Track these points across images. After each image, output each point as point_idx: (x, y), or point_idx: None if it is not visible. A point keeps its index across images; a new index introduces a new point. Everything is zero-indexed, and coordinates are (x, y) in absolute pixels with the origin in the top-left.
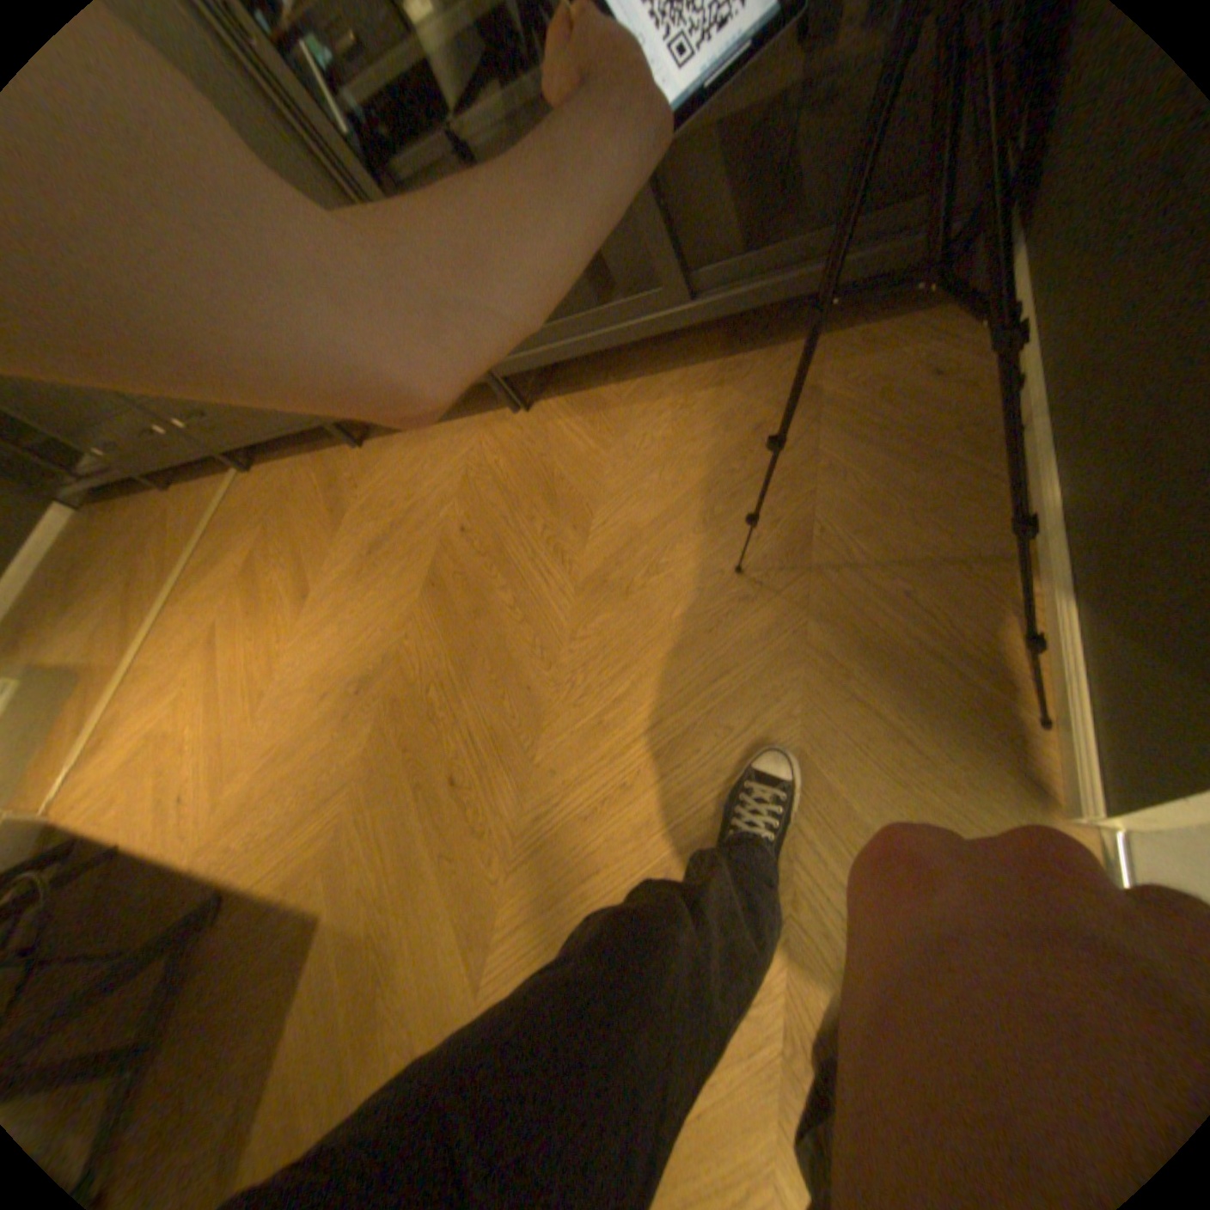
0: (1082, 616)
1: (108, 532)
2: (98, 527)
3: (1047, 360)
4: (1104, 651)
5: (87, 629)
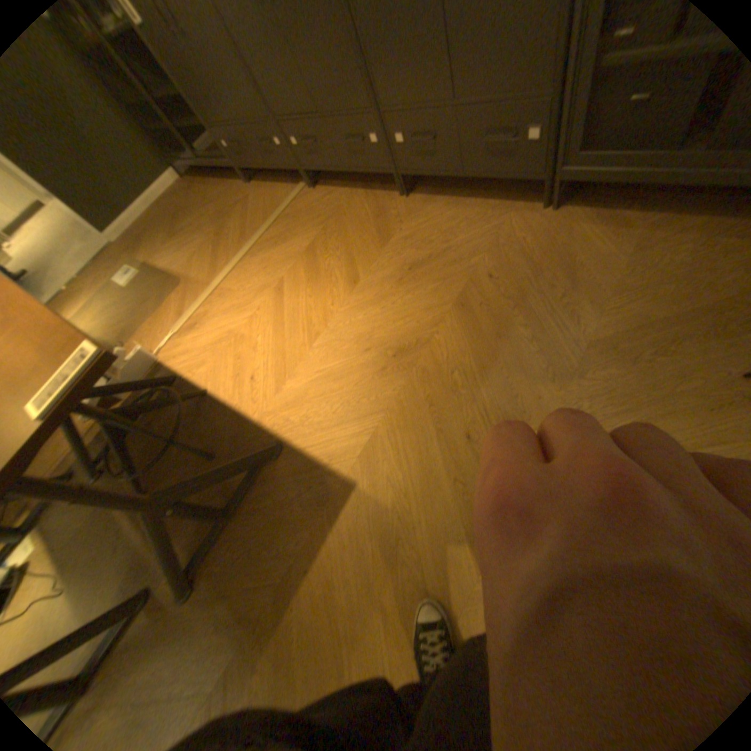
0: None
1: (201, 197)
2: (194, 193)
3: None
4: None
5: (185, 254)
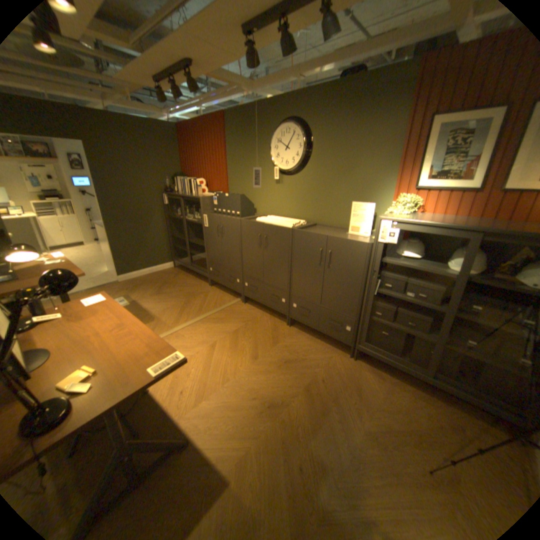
0: None
1: (182, 282)
2: (179, 278)
3: None
4: None
5: (162, 306)
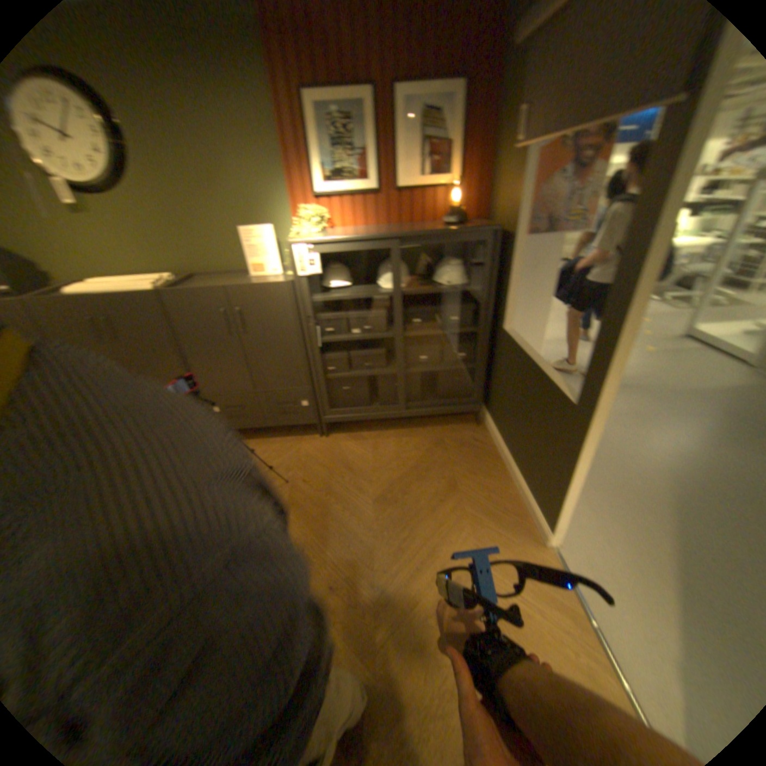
0: (529, 492)
1: None
2: None
3: (501, 438)
4: (536, 496)
5: None
